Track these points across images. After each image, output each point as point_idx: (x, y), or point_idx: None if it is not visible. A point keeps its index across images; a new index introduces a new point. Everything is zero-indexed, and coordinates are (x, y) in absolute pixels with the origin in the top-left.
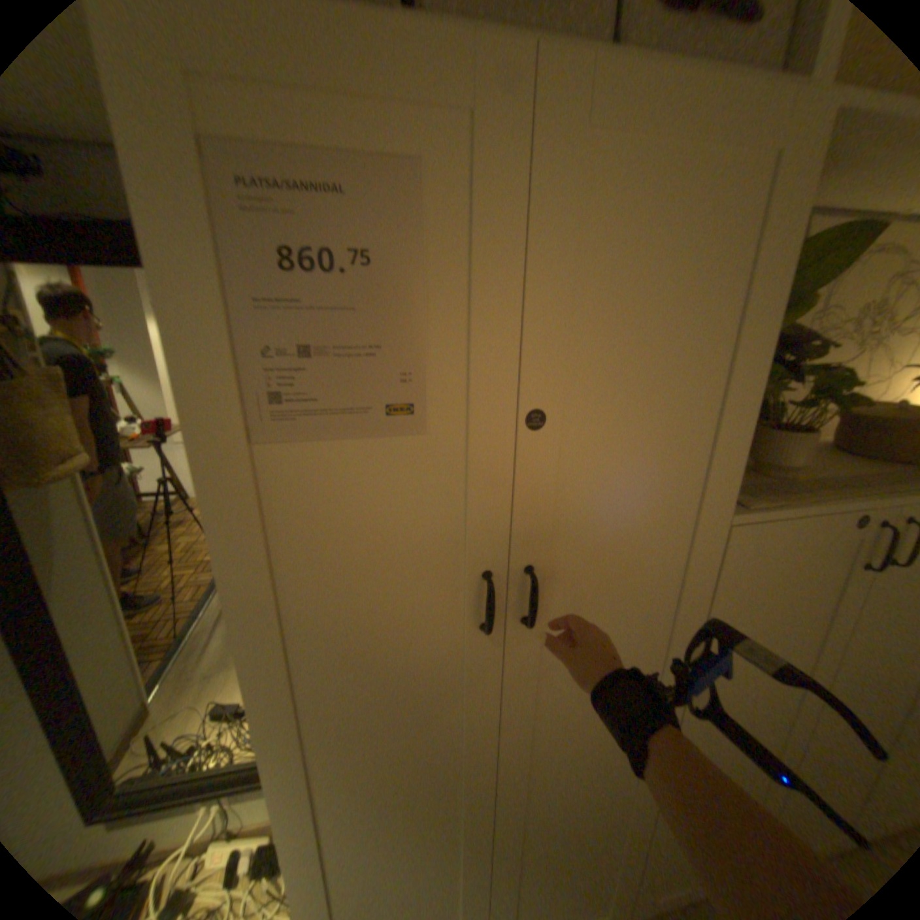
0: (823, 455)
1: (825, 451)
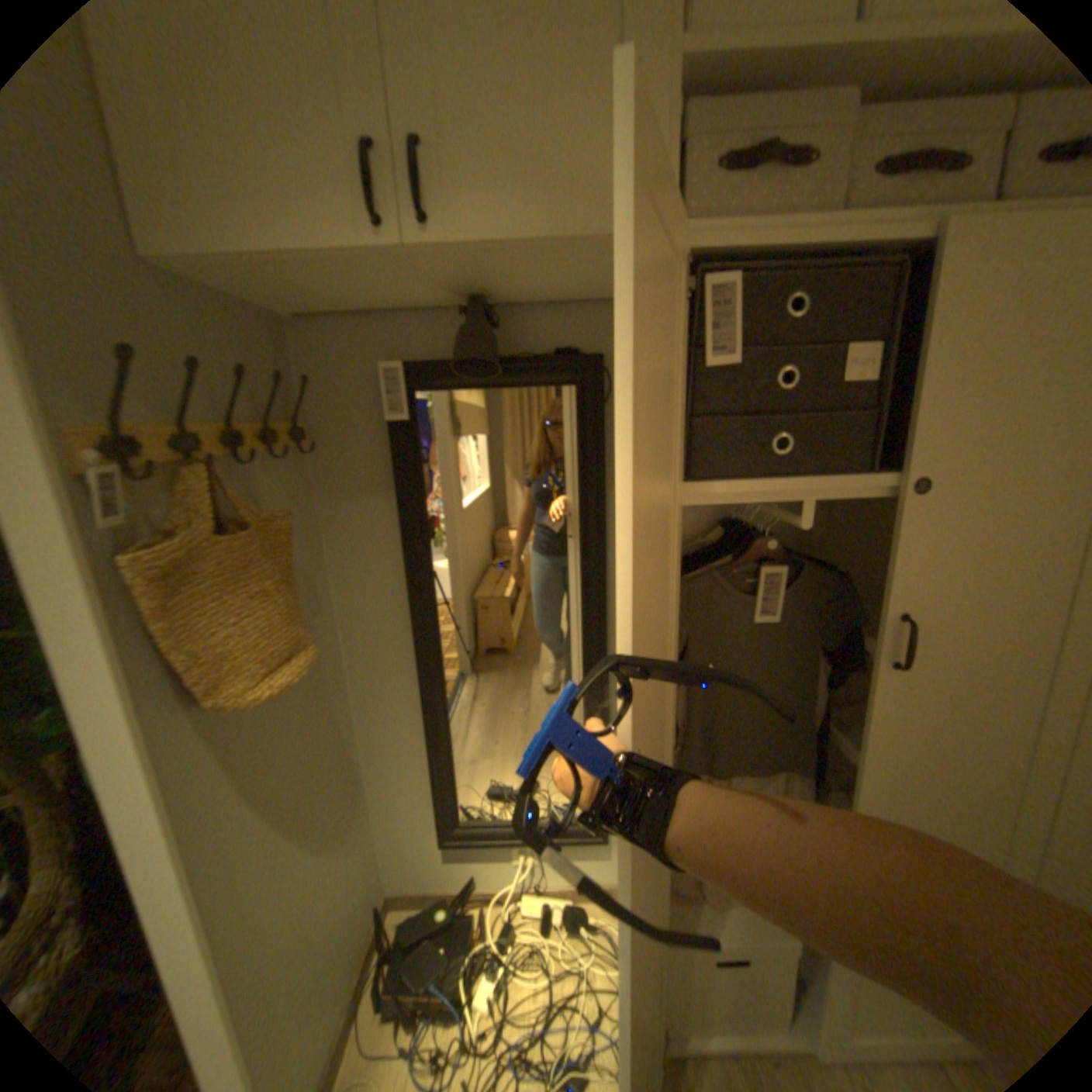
0: None
1: None
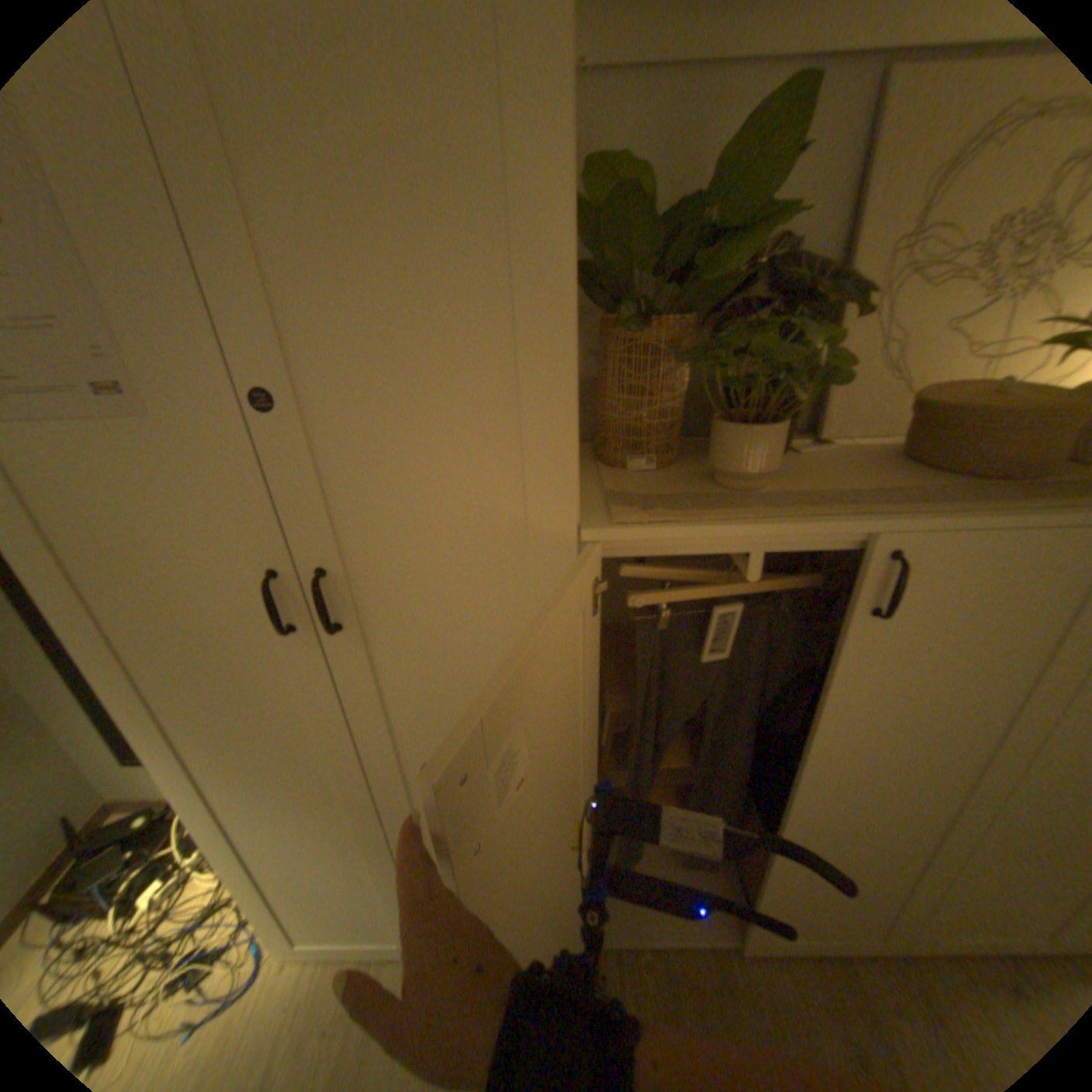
0: (865, 460)
1: (880, 454)
